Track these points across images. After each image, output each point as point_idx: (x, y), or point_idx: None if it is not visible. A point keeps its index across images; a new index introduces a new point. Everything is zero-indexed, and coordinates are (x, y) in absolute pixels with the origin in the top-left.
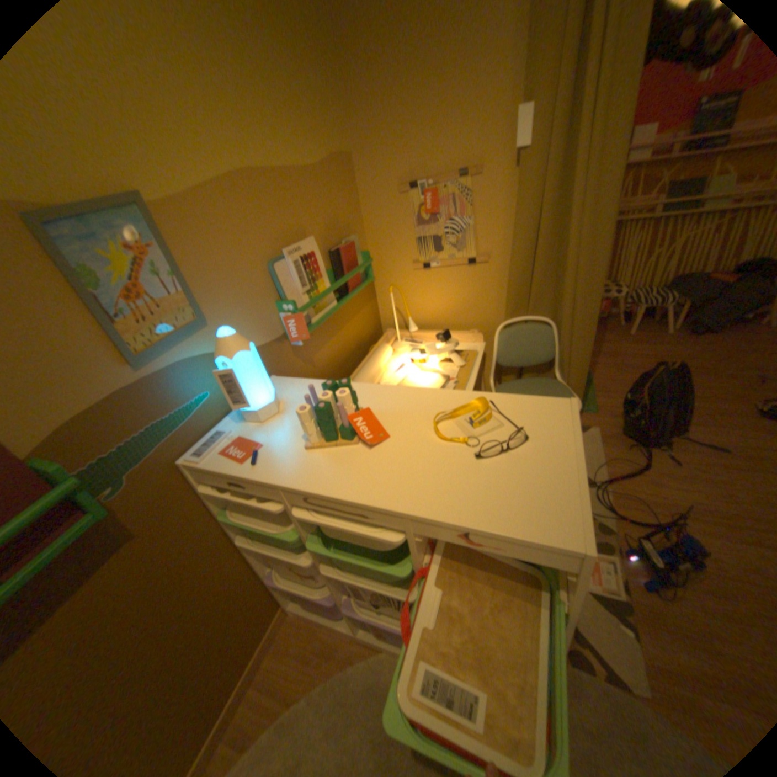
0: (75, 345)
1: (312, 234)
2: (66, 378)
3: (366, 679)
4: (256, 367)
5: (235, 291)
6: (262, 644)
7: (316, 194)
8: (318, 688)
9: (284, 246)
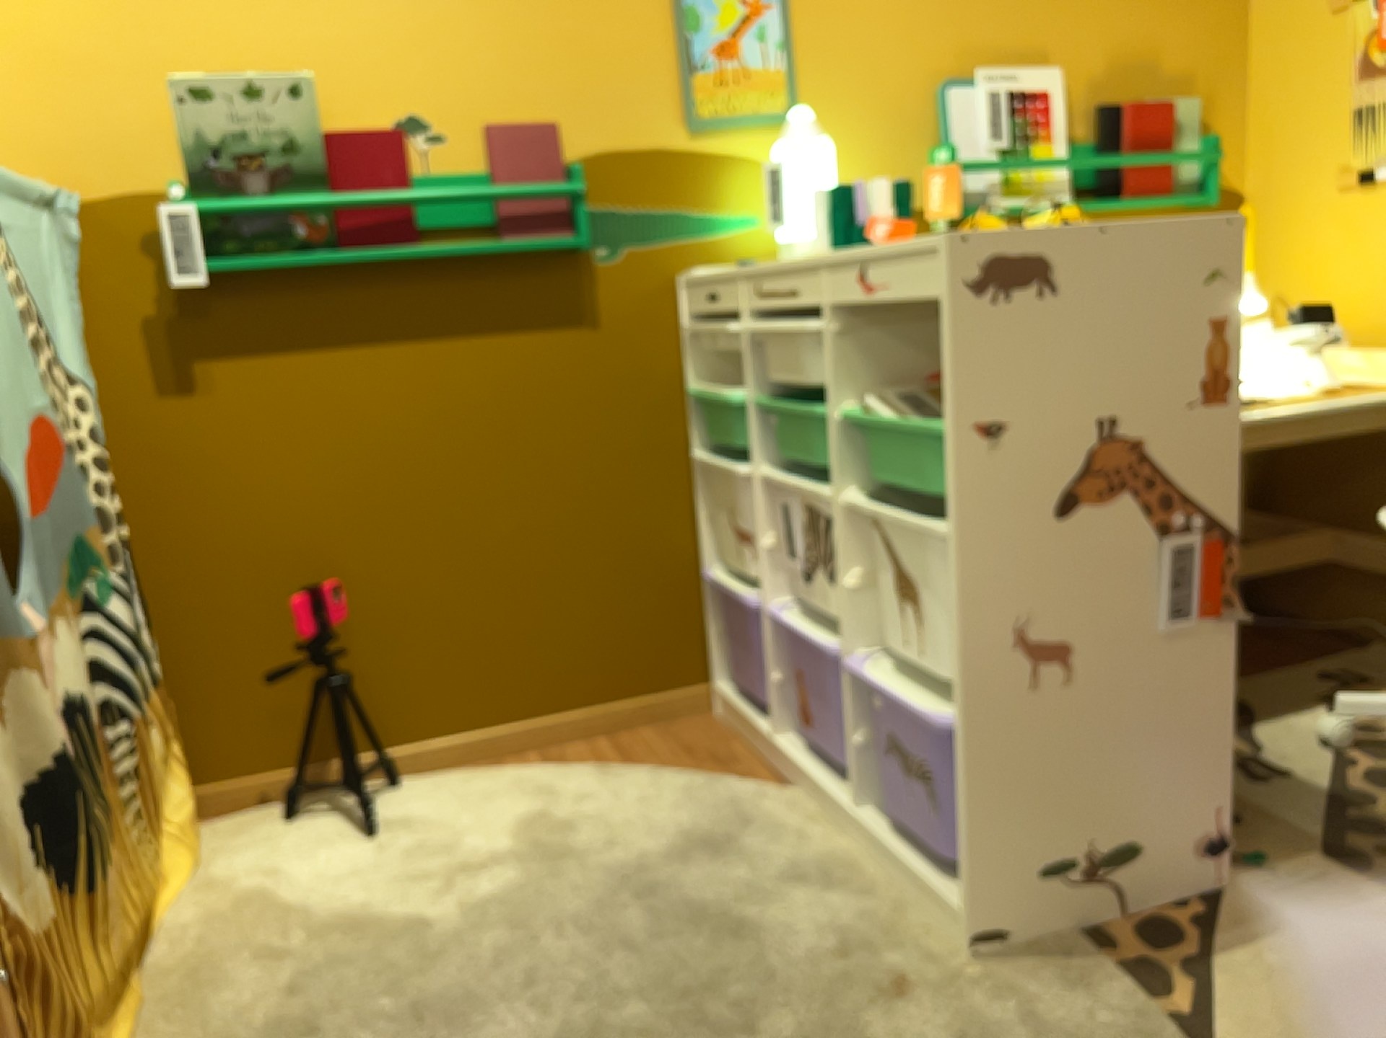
0: (649, 81)
1: (1064, 66)
2: (627, 108)
3: (745, 796)
4: (816, 171)
5: (861, 102)
6: (654, 698)
7: (1105, 0)
8: (676, 772)
9: (985, 67)
